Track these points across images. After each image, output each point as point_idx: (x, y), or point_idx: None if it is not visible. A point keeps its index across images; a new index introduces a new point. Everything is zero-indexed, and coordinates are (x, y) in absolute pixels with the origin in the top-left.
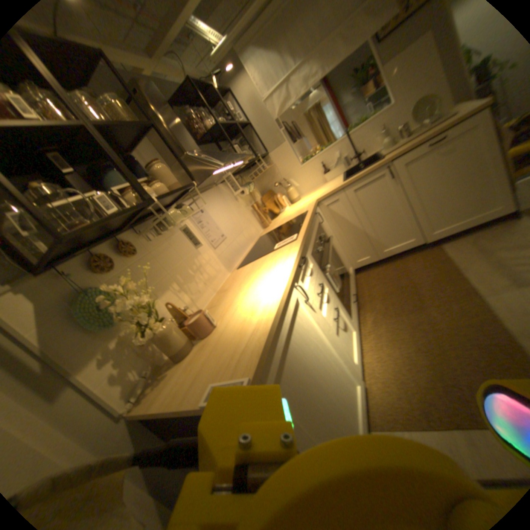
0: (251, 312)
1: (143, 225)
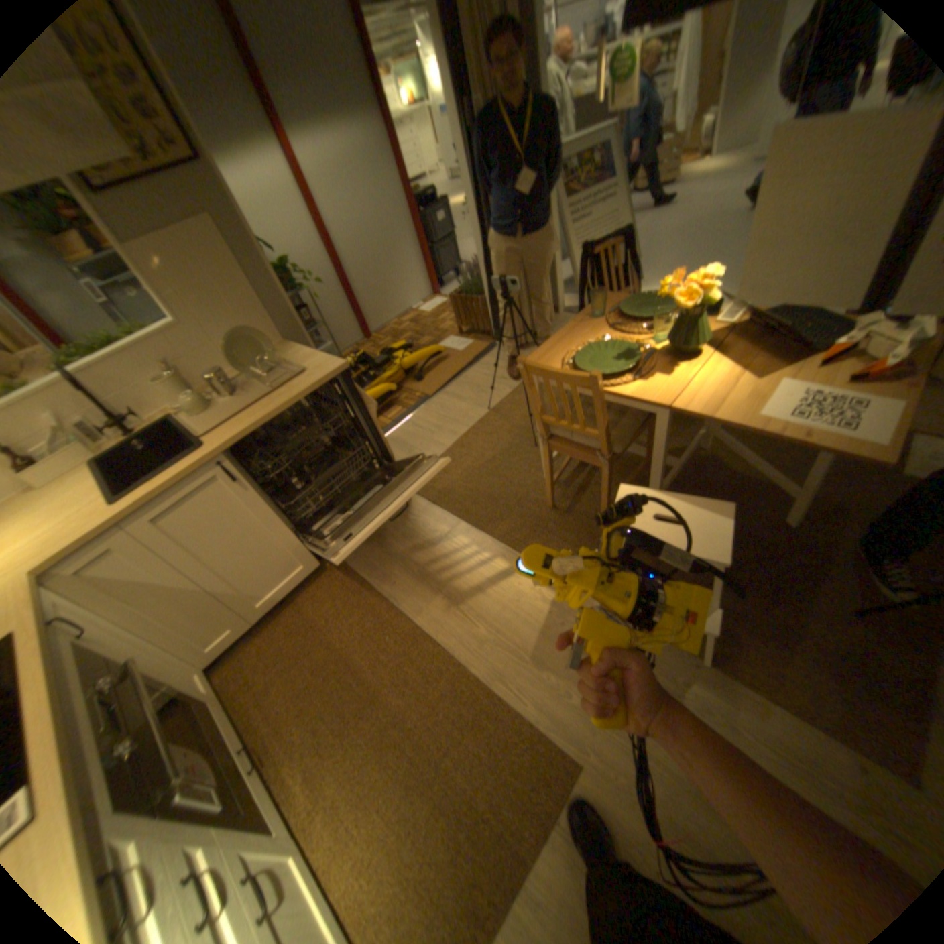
0: None
1: None
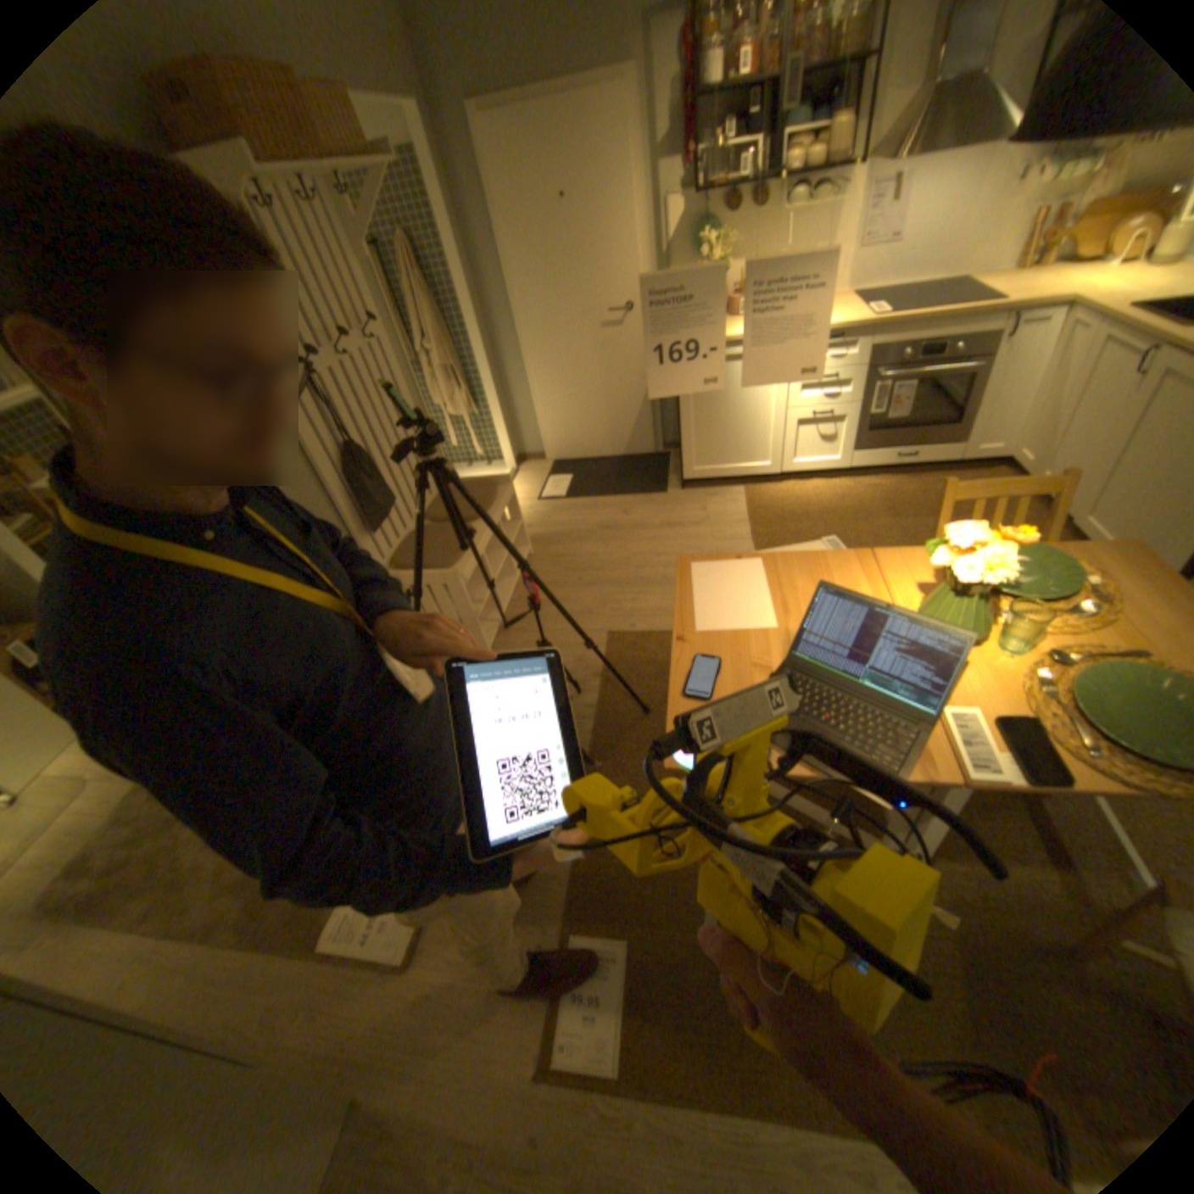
0: (746, 327)
1: (801, 177)
